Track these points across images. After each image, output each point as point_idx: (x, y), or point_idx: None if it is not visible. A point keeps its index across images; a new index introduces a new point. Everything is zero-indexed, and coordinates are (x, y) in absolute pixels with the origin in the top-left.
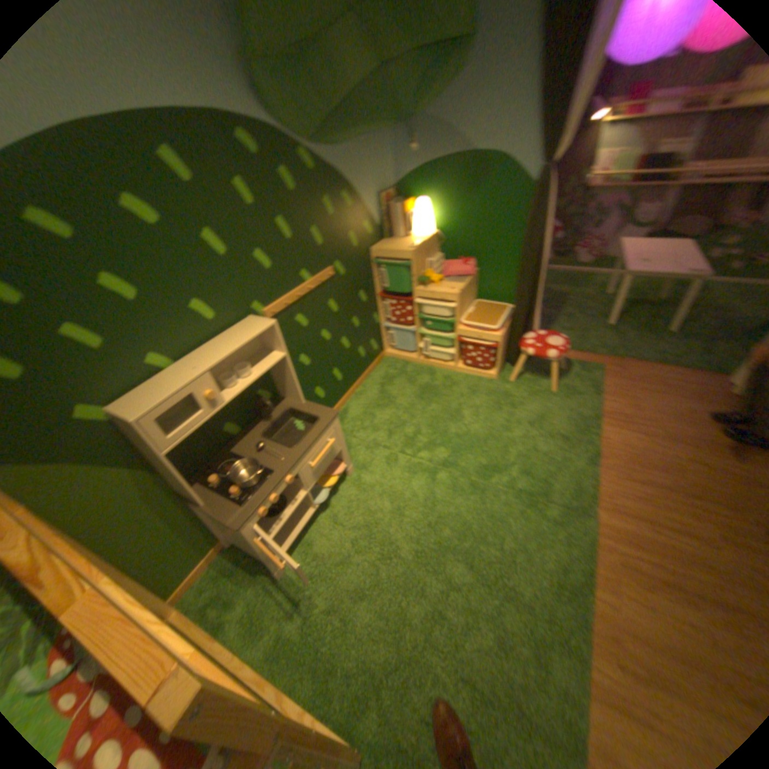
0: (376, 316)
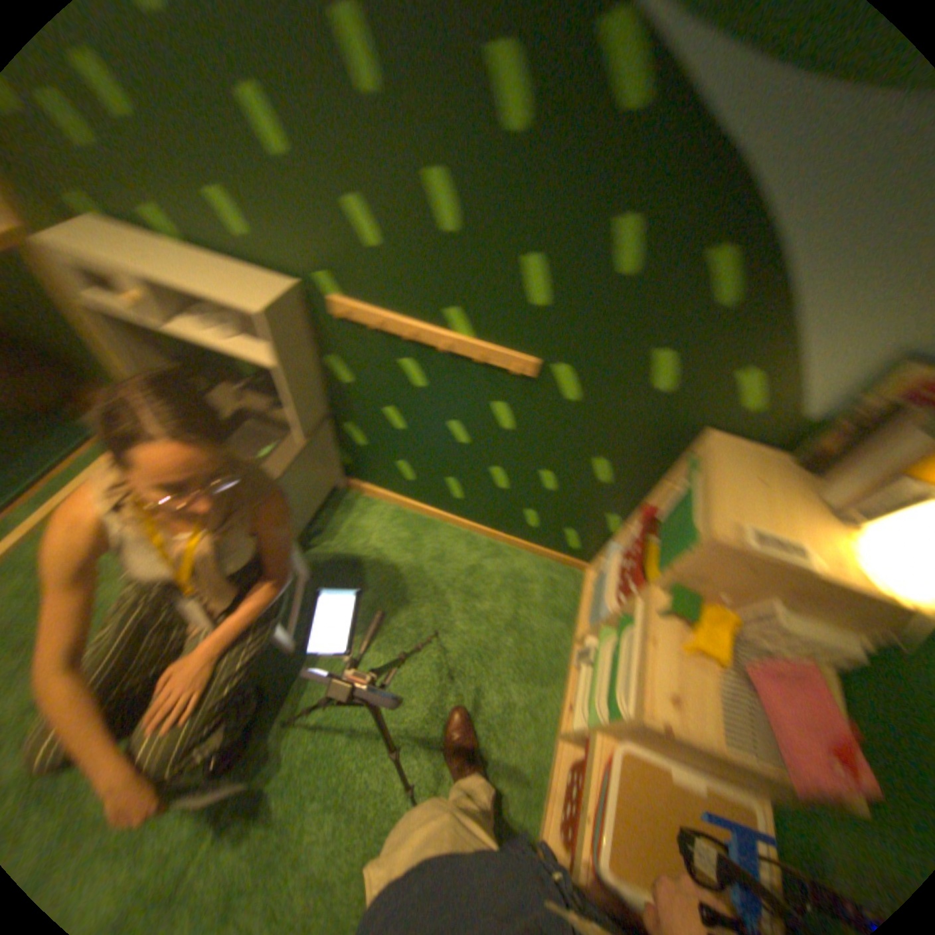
0: (616, 523)
